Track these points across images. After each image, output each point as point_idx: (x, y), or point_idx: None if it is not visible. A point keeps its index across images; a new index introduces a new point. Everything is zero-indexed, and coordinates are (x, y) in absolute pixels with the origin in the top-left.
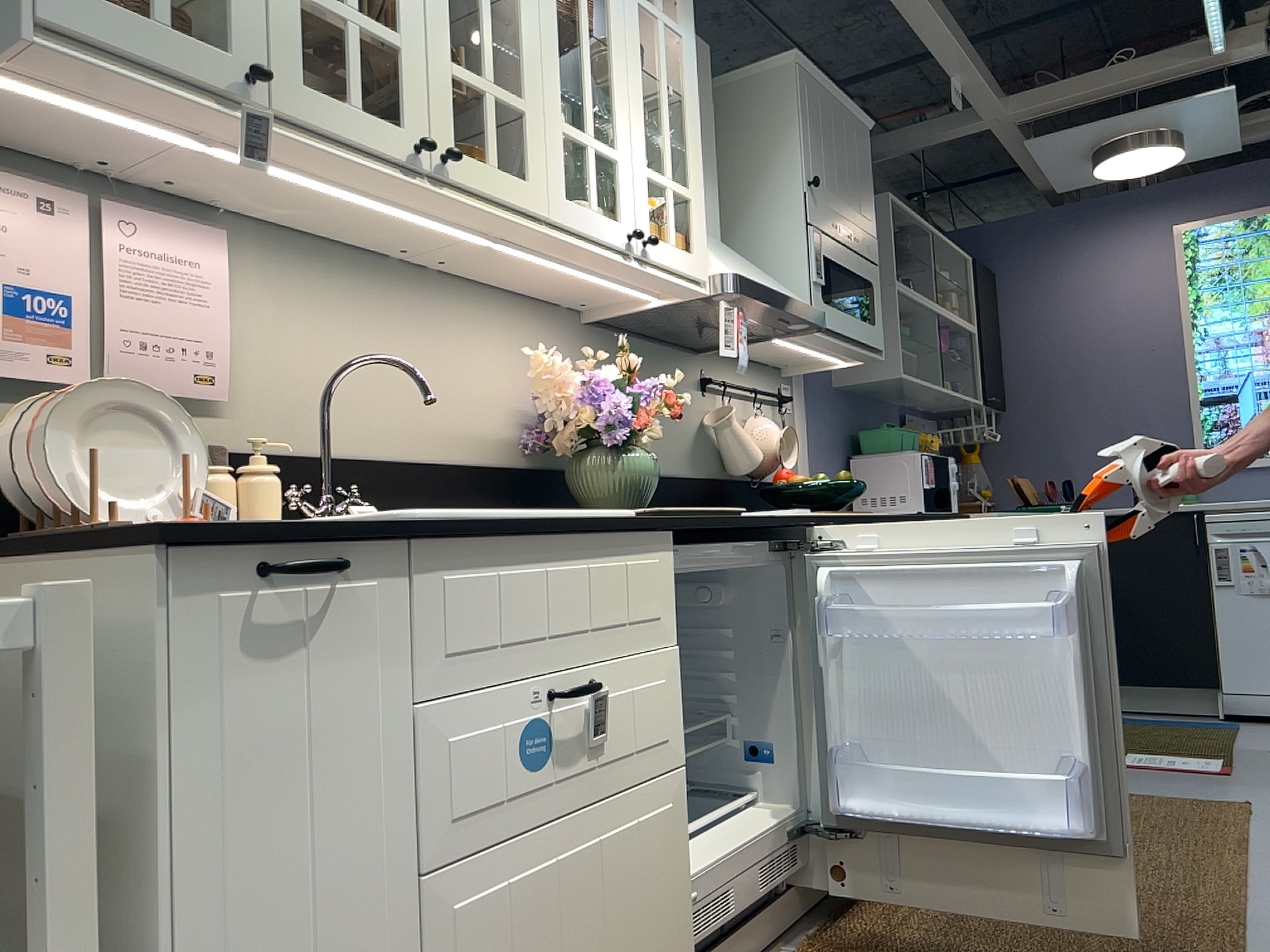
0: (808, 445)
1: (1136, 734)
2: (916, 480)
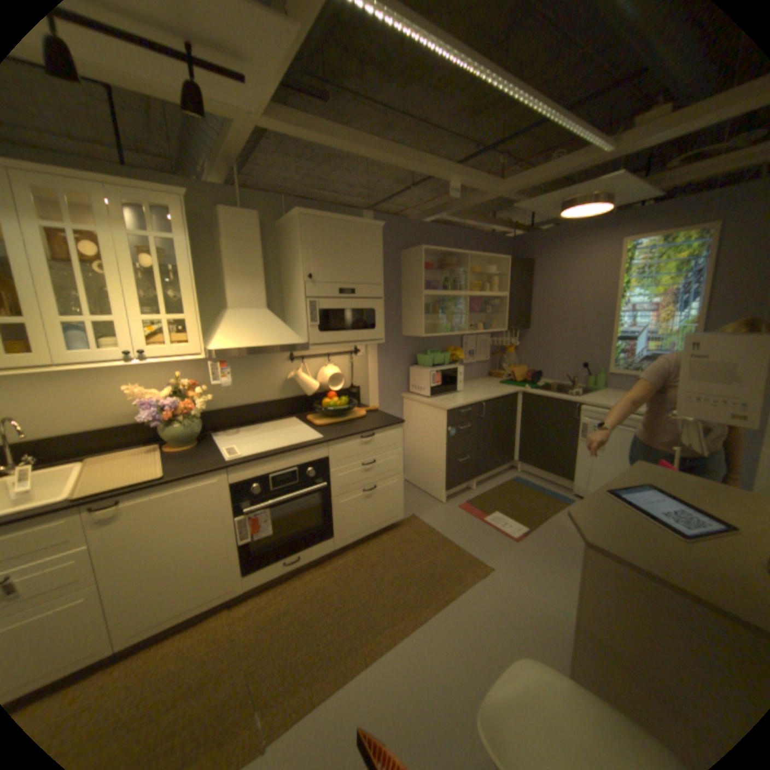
0: (374, 367)
1: (518, 498)
2: (429, 382)
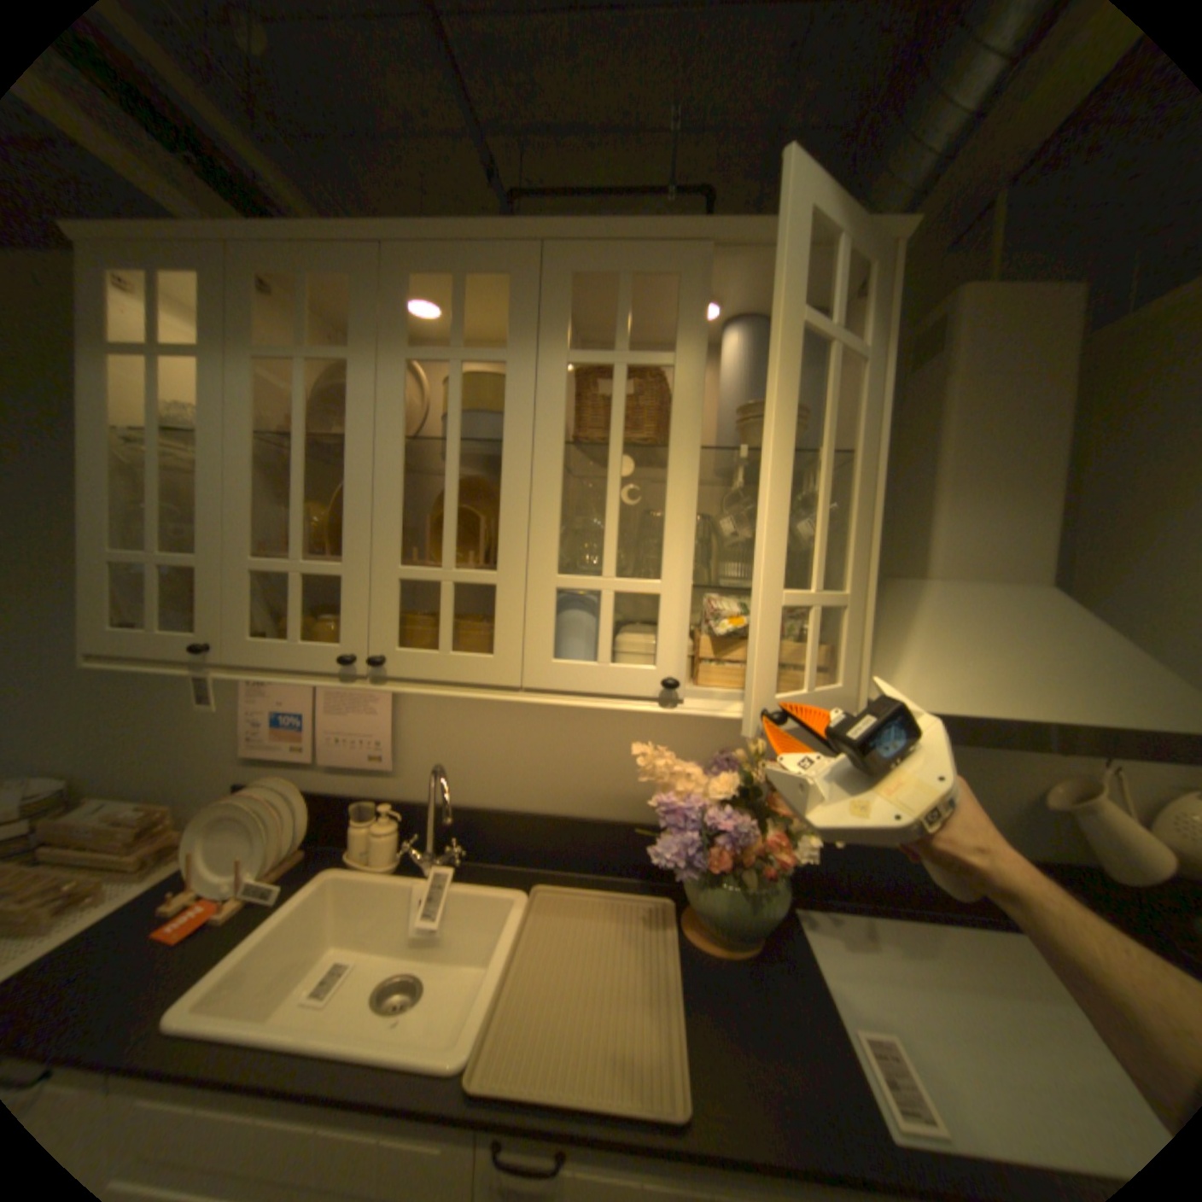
0: None
1: None
2: None
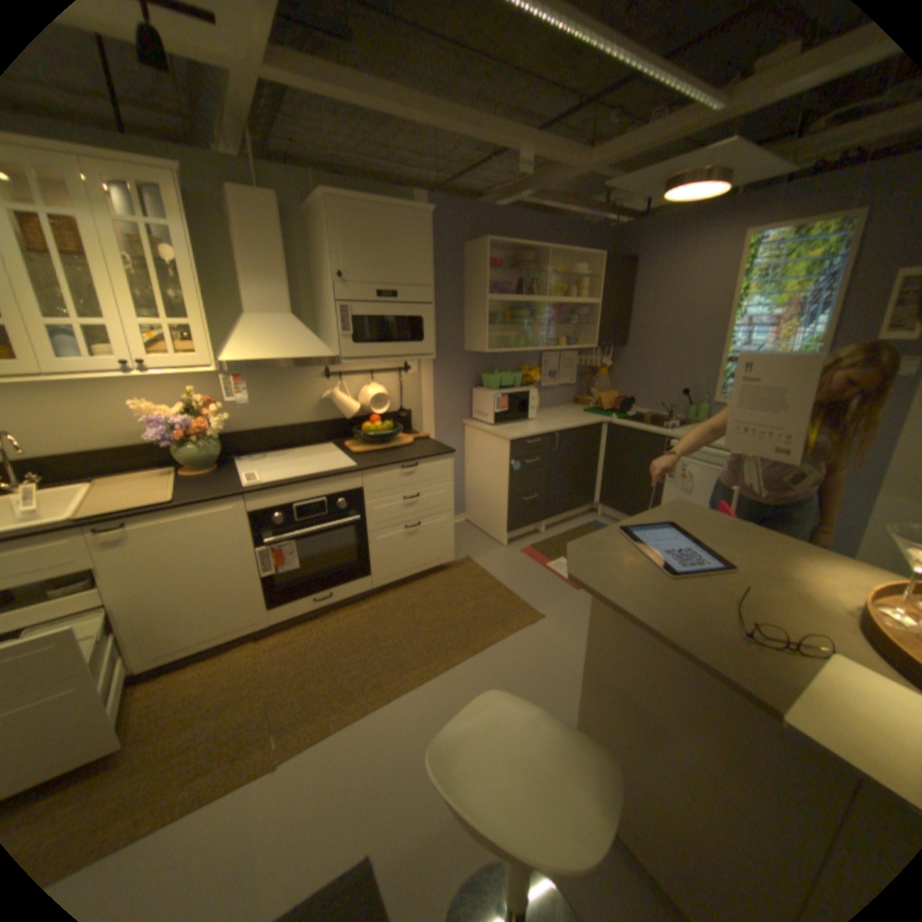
0: (429, 387)
1: None
2: (493, 407)
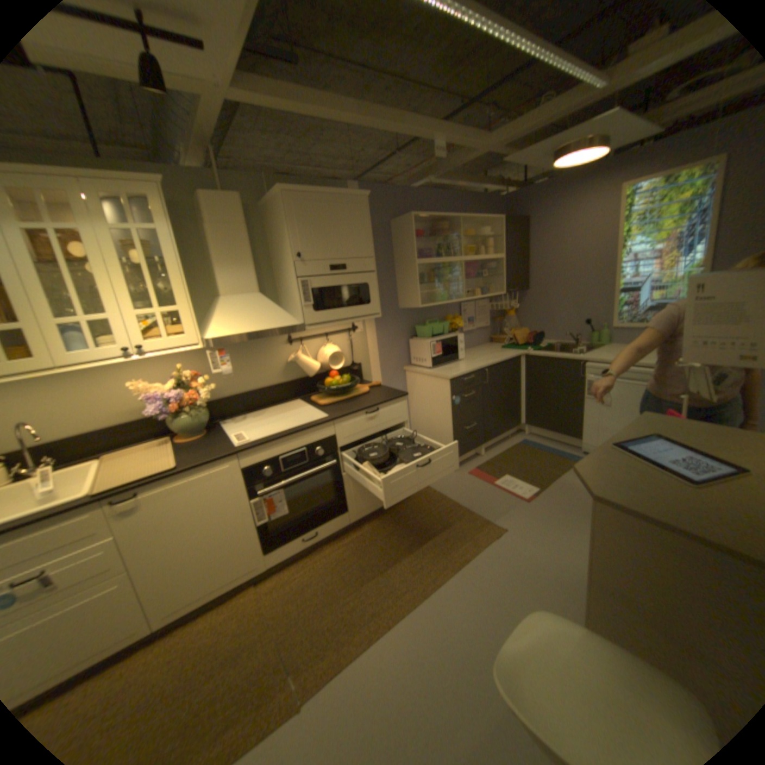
0: (373, 343)
1: (527, 461)
2: (429, 353)
